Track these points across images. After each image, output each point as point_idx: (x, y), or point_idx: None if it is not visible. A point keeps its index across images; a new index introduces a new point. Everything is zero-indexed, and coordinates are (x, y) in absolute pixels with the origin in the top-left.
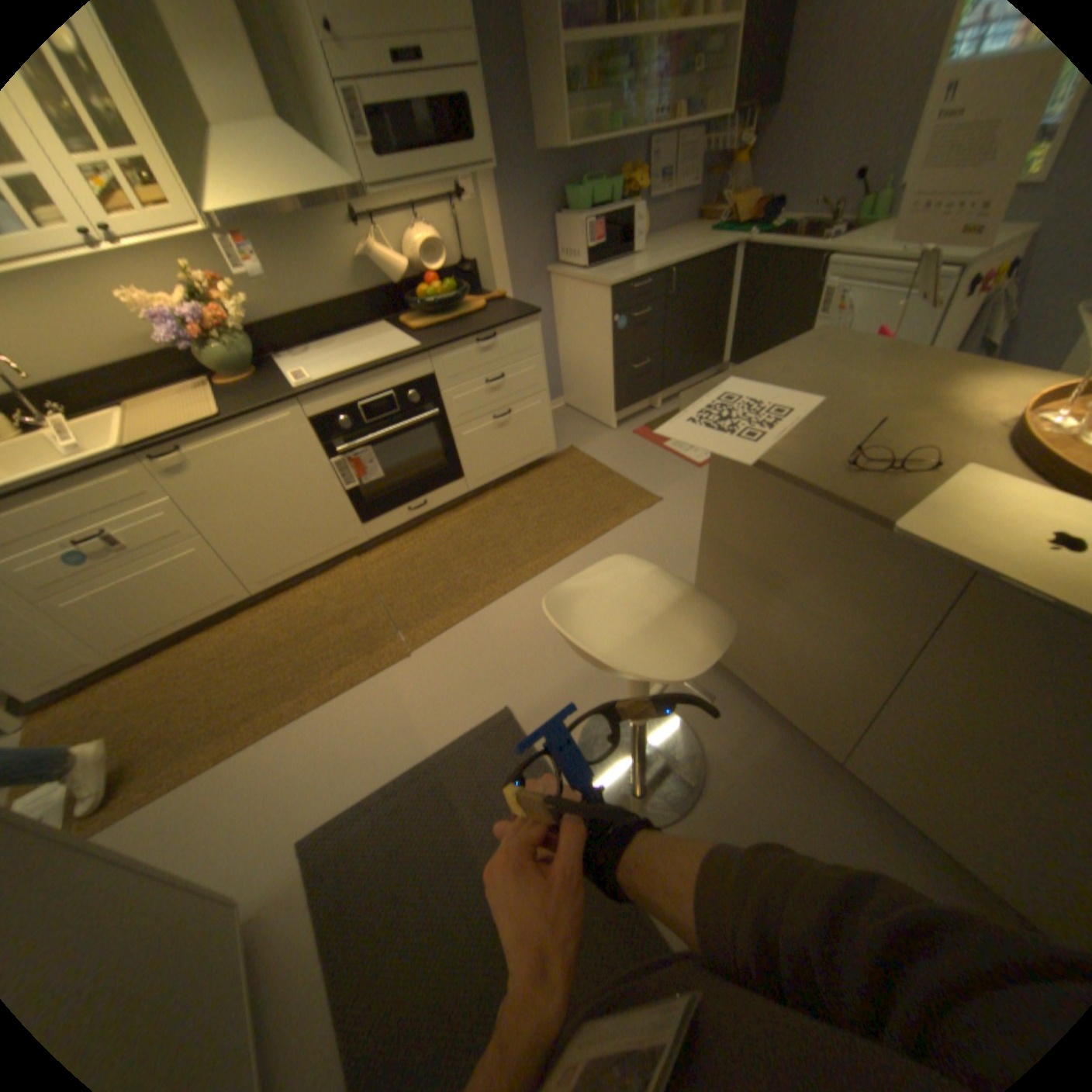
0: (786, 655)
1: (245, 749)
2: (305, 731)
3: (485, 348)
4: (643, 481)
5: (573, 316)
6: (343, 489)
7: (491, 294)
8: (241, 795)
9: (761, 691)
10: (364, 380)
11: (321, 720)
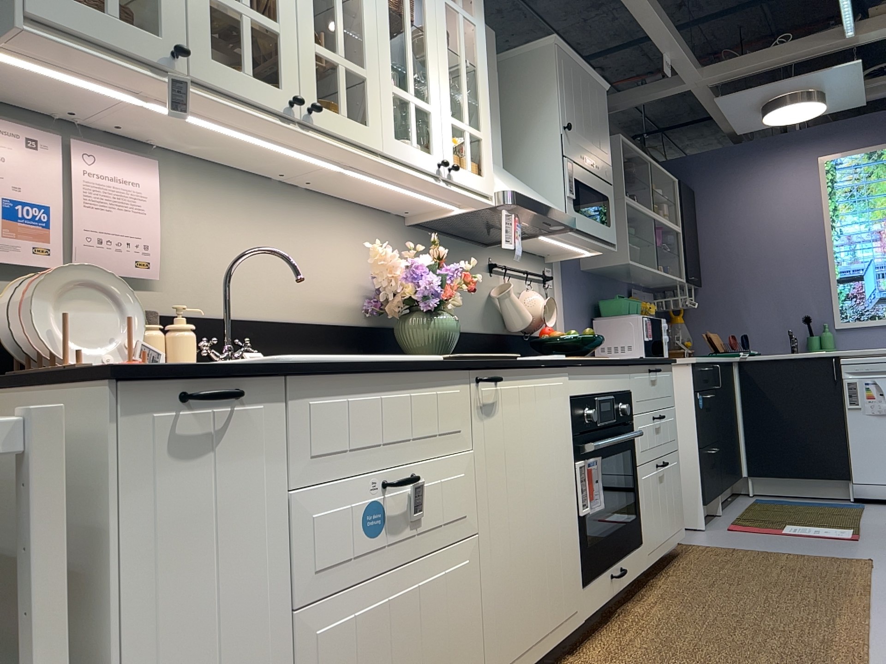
0: None
1: None
2: None
3: (654, 380)
4: (819, 553)
5: None
6: (576, 515)
7: None
8: None
9: None
10: (601, 372)
11: None
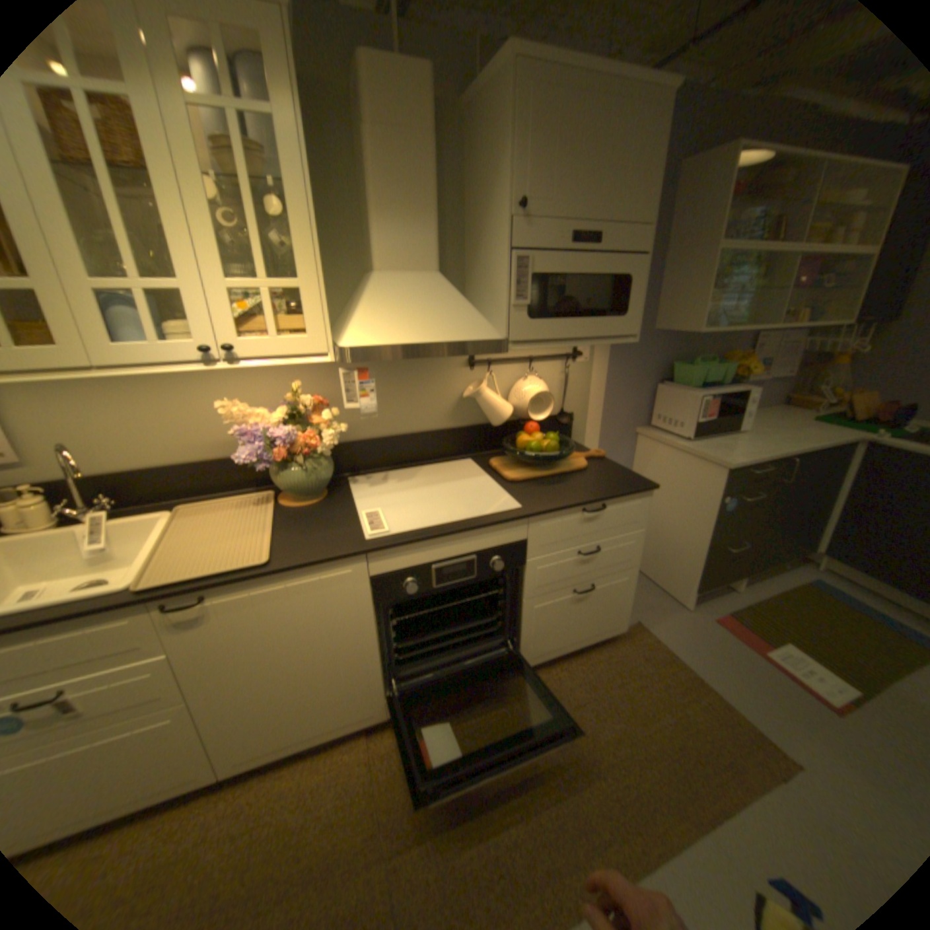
0: None
1: None
2: None
3: (590, 518)
4: (758, 718)
5: (660, 479)
6: (379, 659)
7: (586, 449)
8: None
9: None
10: (449, 540)
11: None
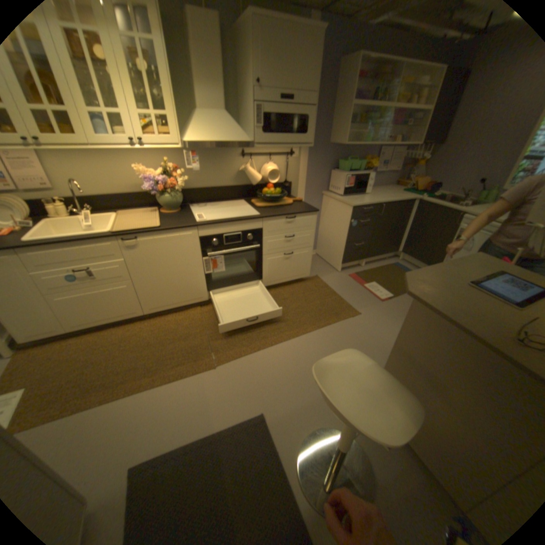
0: (437, 431)
1: (117, 400)
2: (151, 398)
3: (289, 222)
4: (351, 302)
5: (330, 215)
6: (204, 273)
7: (295, 198)
8: (108, 429)
9: (414, 446)
10: (230, 225)
11: (161, 394)
